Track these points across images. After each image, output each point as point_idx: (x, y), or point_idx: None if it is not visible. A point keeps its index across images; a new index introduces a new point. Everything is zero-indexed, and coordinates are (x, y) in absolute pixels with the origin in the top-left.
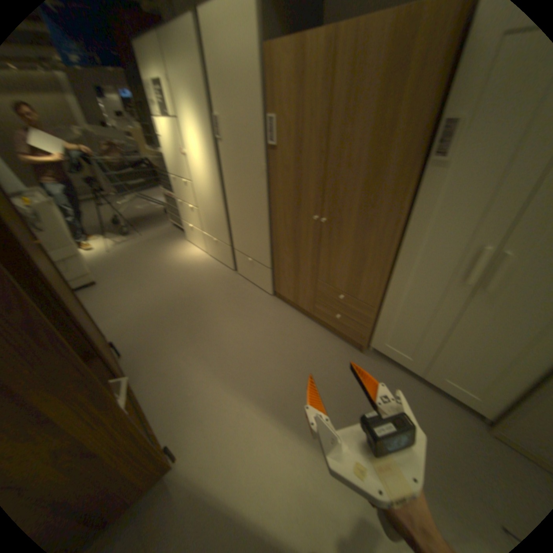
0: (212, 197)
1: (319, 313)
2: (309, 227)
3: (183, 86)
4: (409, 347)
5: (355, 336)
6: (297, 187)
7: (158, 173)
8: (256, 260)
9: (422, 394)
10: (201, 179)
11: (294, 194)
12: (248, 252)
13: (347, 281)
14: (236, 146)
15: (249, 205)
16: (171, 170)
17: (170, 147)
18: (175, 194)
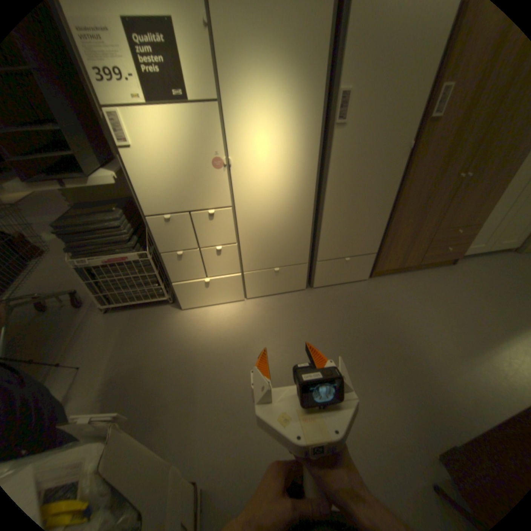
0: (292, 211)
1: (428, 260)
2: (449, 187)
3: (275, 42)
4: (486, 238)
5: (458, 255)
6: (451, 154)
7: (68, 231)
8: (359, 254)
9: (494, 260)
10: (270, 194)
11: (445, 162)
12: (348, 252)
13: (469, 216)
14: (375, 128)
15: (370, 196)
16: (167, 205)
17: (179, 162)
18: (168, 245)
